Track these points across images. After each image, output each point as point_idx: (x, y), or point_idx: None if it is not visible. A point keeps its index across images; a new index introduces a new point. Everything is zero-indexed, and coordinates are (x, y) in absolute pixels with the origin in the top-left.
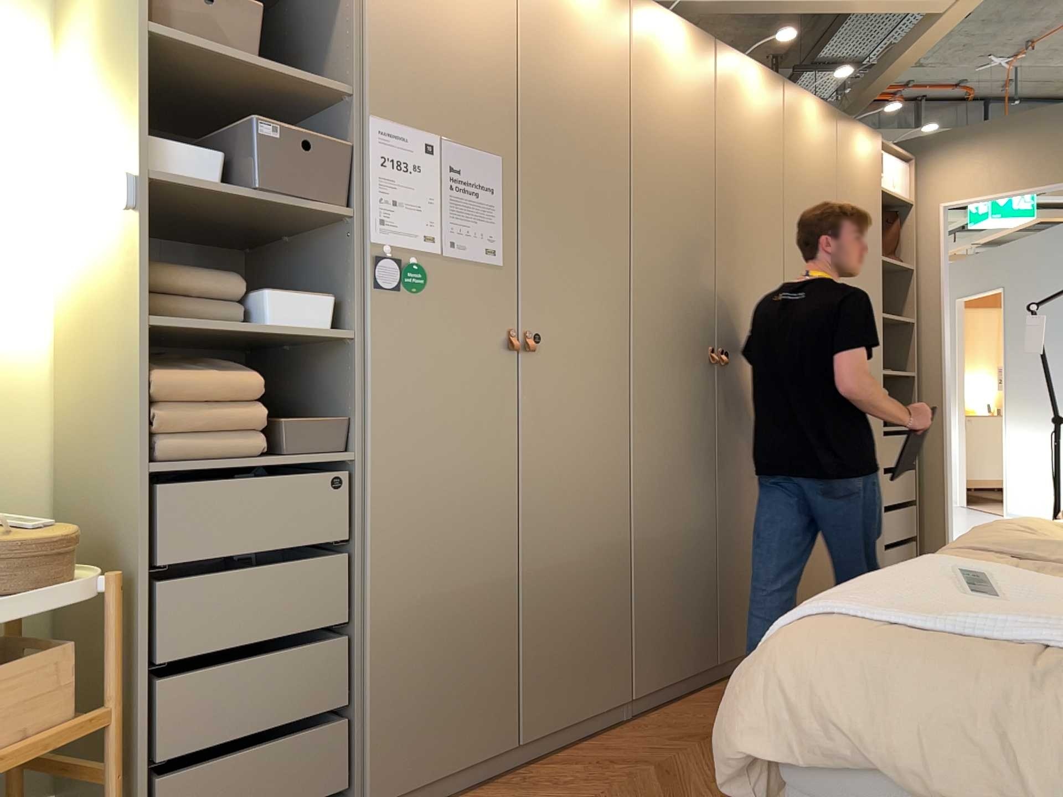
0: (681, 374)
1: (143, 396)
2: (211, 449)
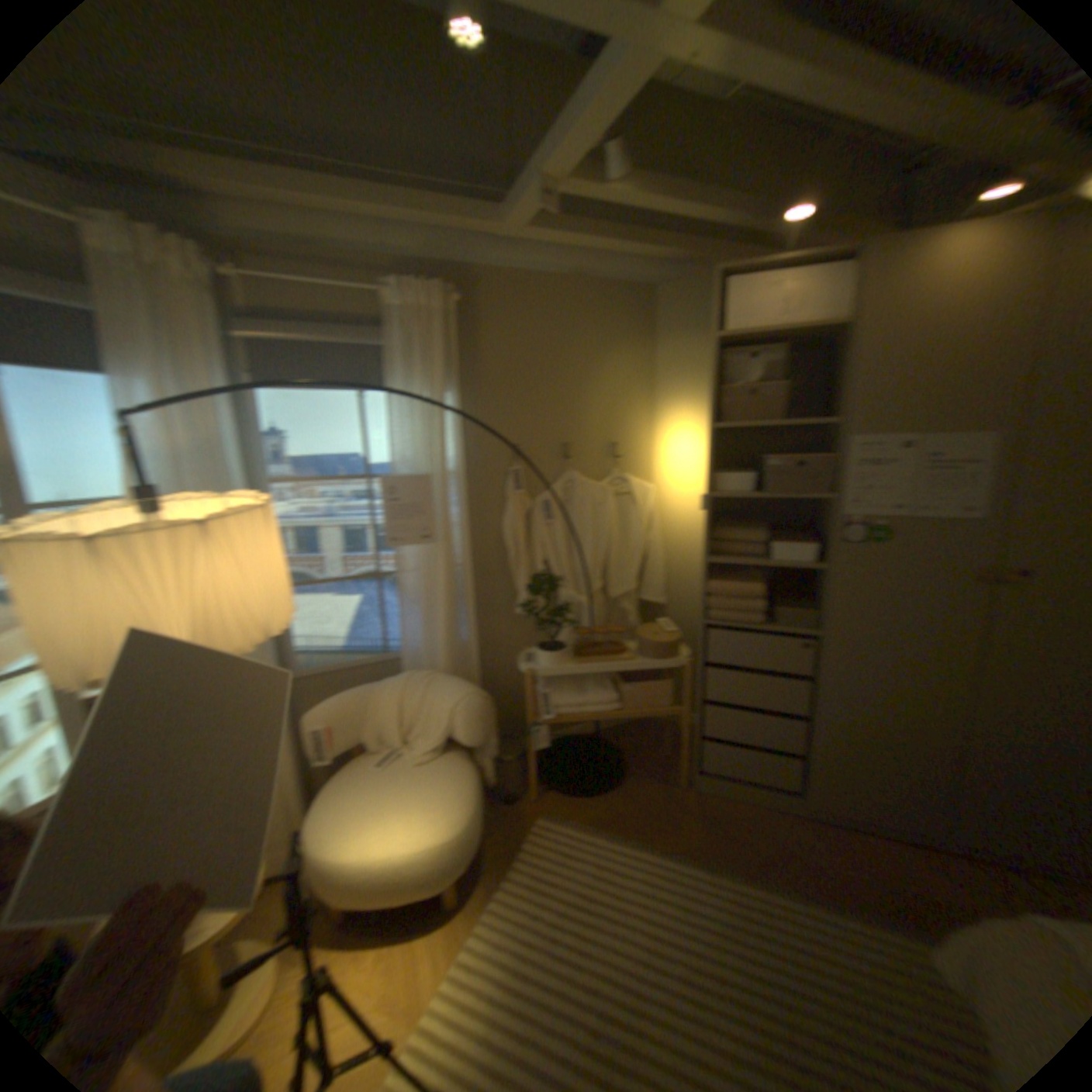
0: None
1: (710, 592)
2: (741, 618)
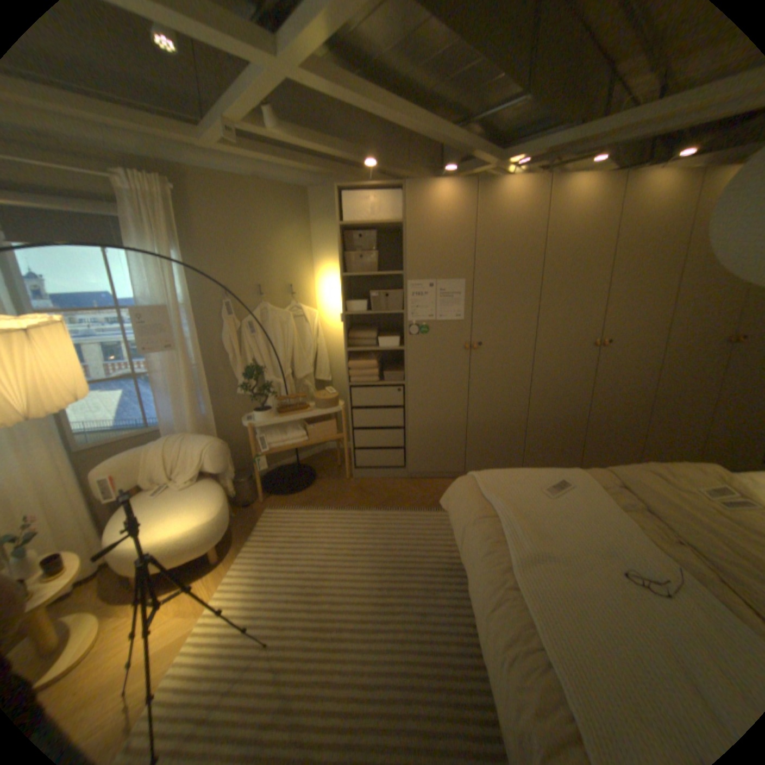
0: (575, 352)
1: (349, 368)
2: (366, 380)
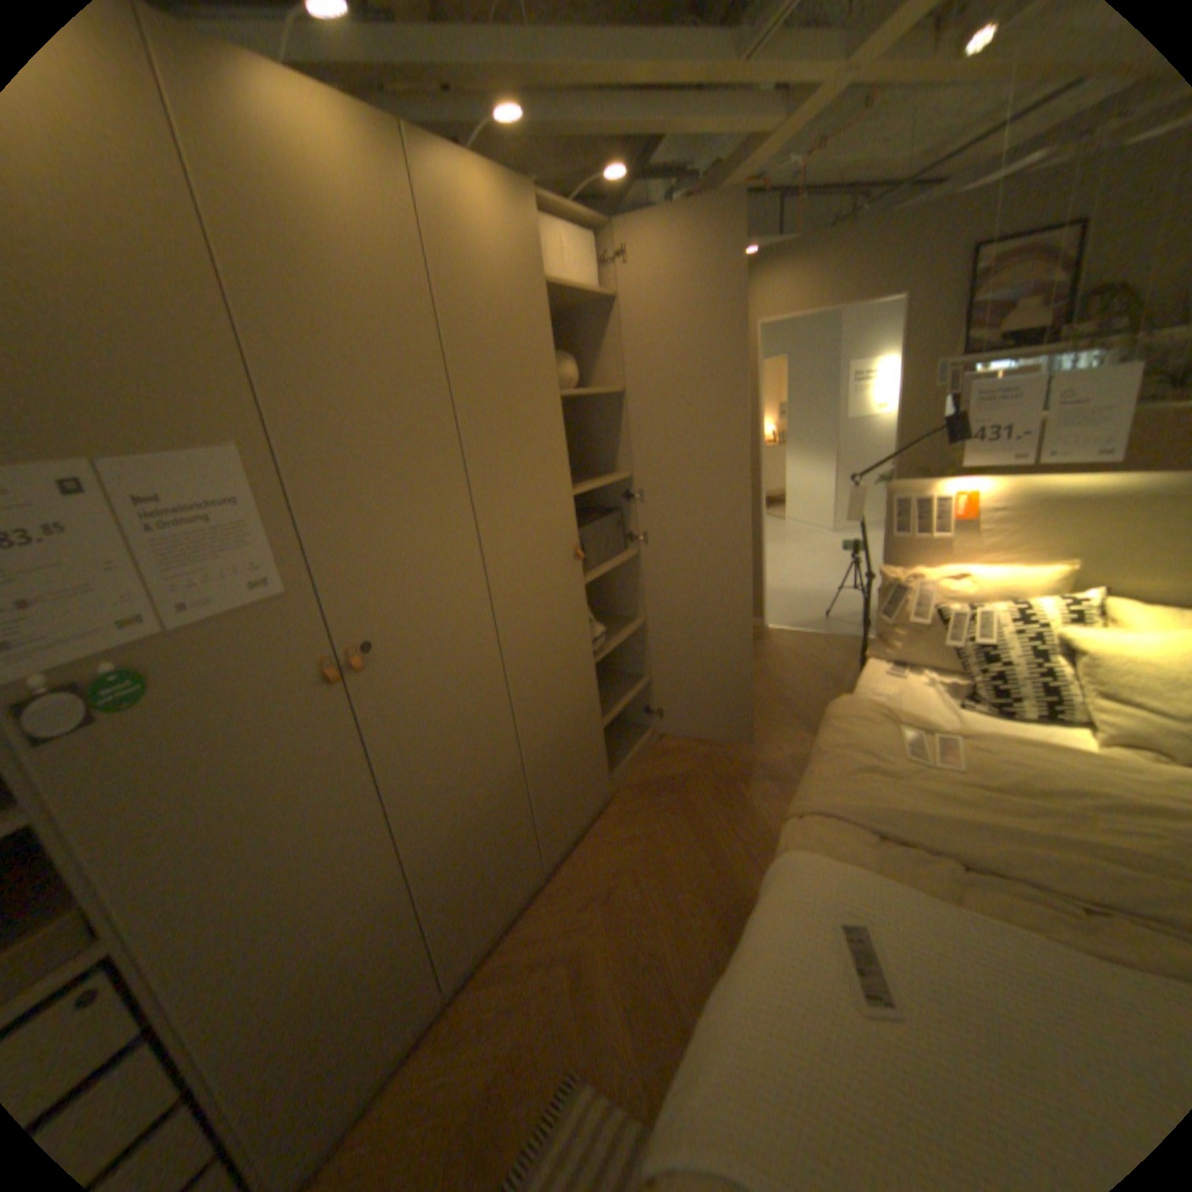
0: (555, 582)
1: None
2: None
